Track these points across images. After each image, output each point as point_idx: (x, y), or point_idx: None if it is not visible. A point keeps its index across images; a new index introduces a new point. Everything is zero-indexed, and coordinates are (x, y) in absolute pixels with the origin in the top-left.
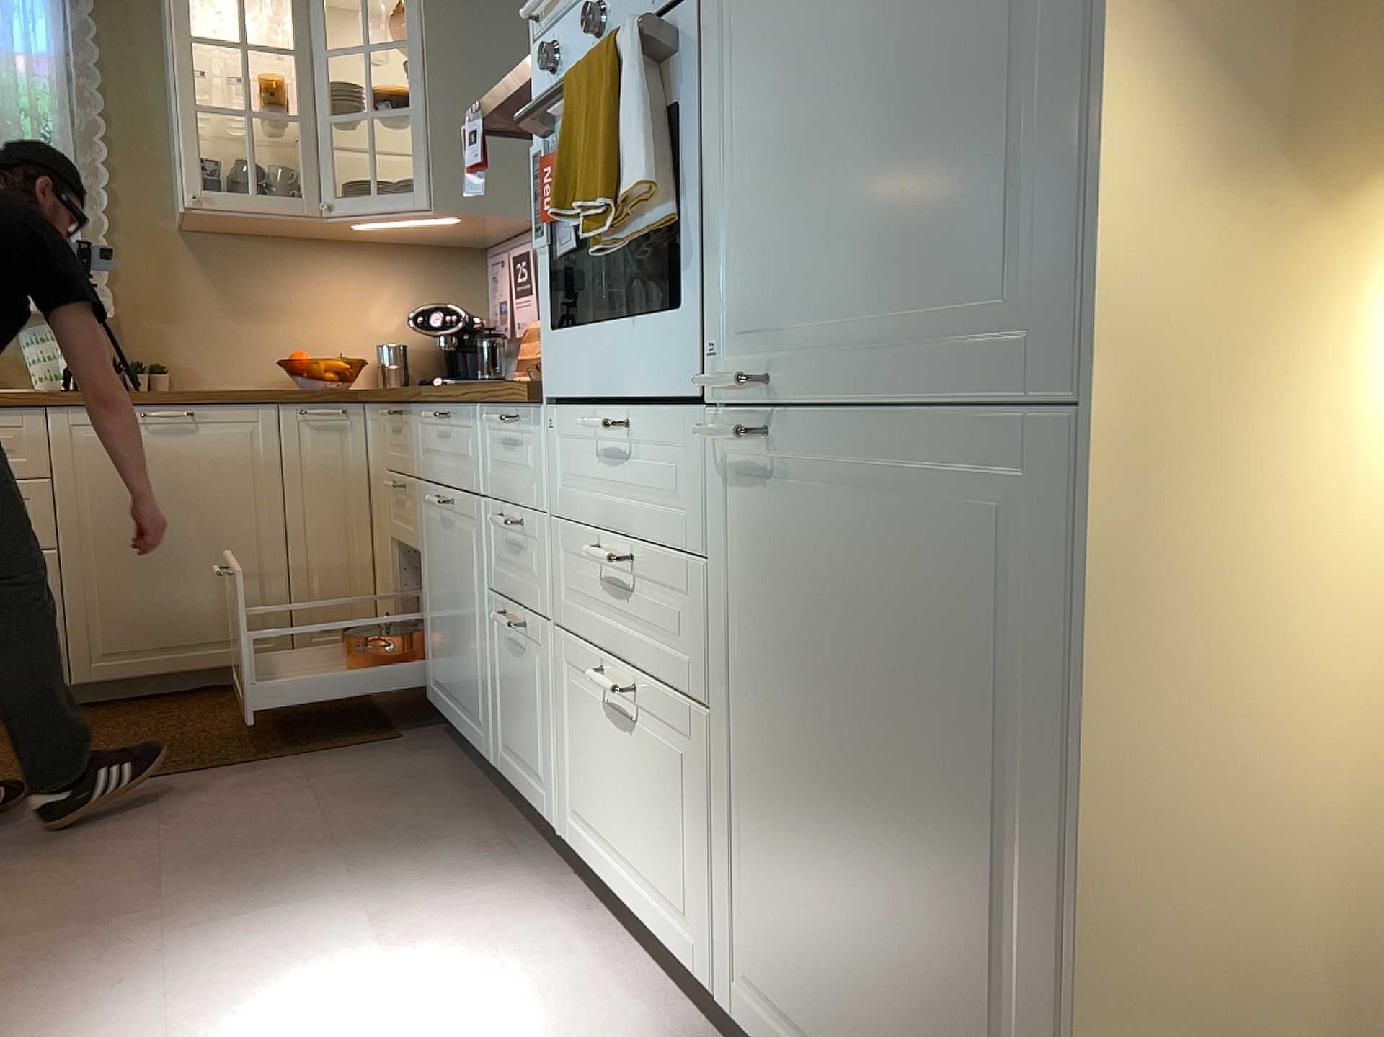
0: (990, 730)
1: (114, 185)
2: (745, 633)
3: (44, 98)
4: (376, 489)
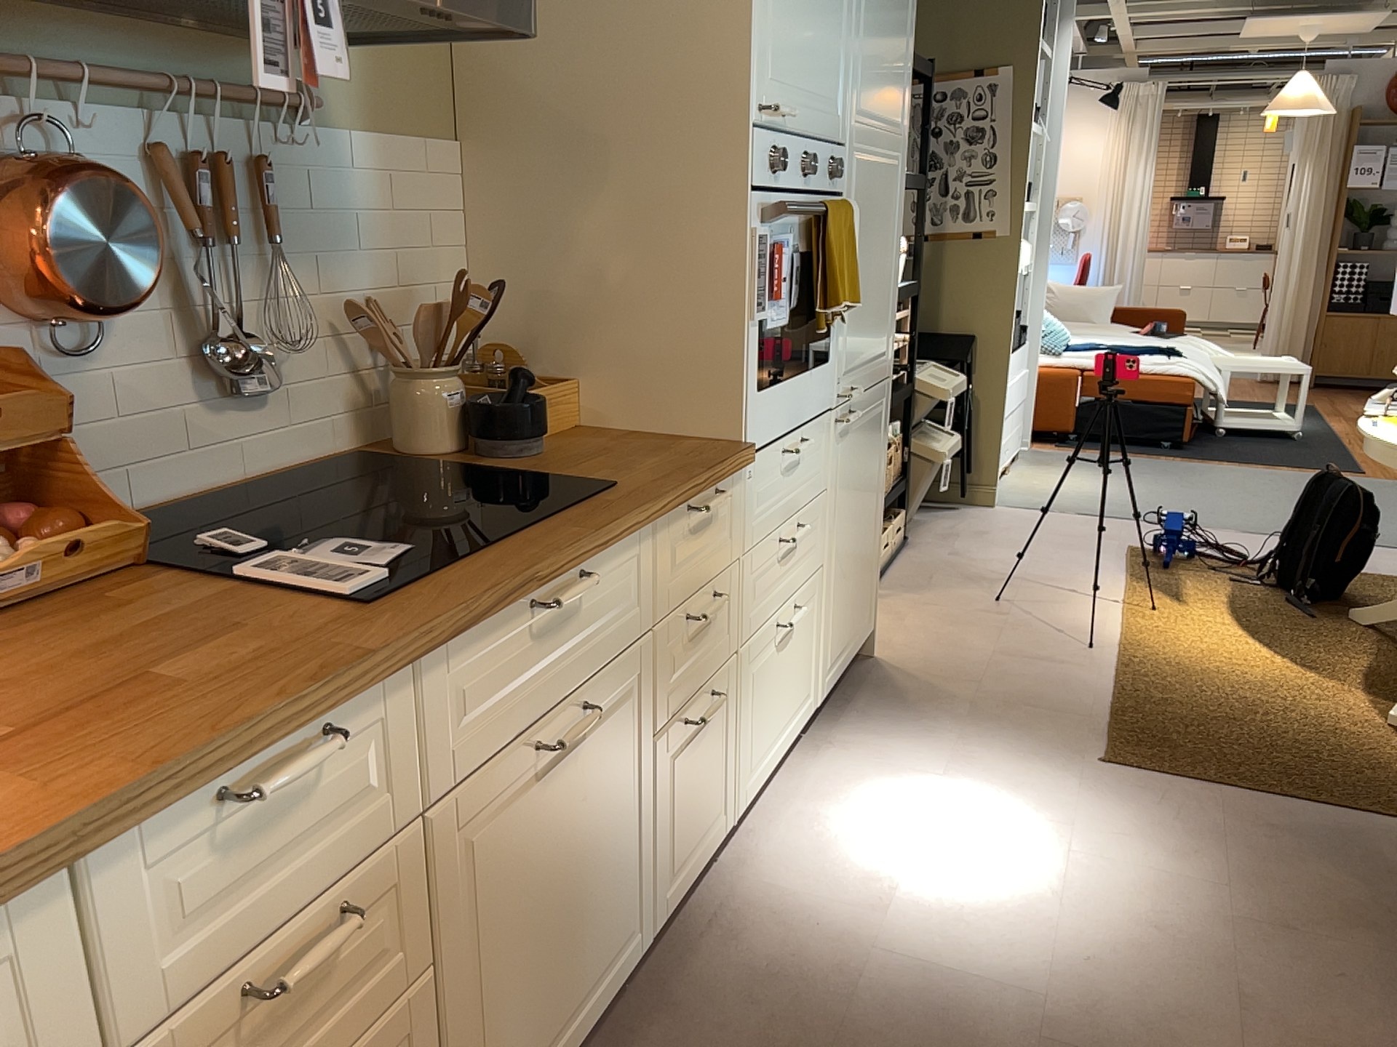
0: (877, 473)
1: None
2: (836, 508)
3: None
4: None
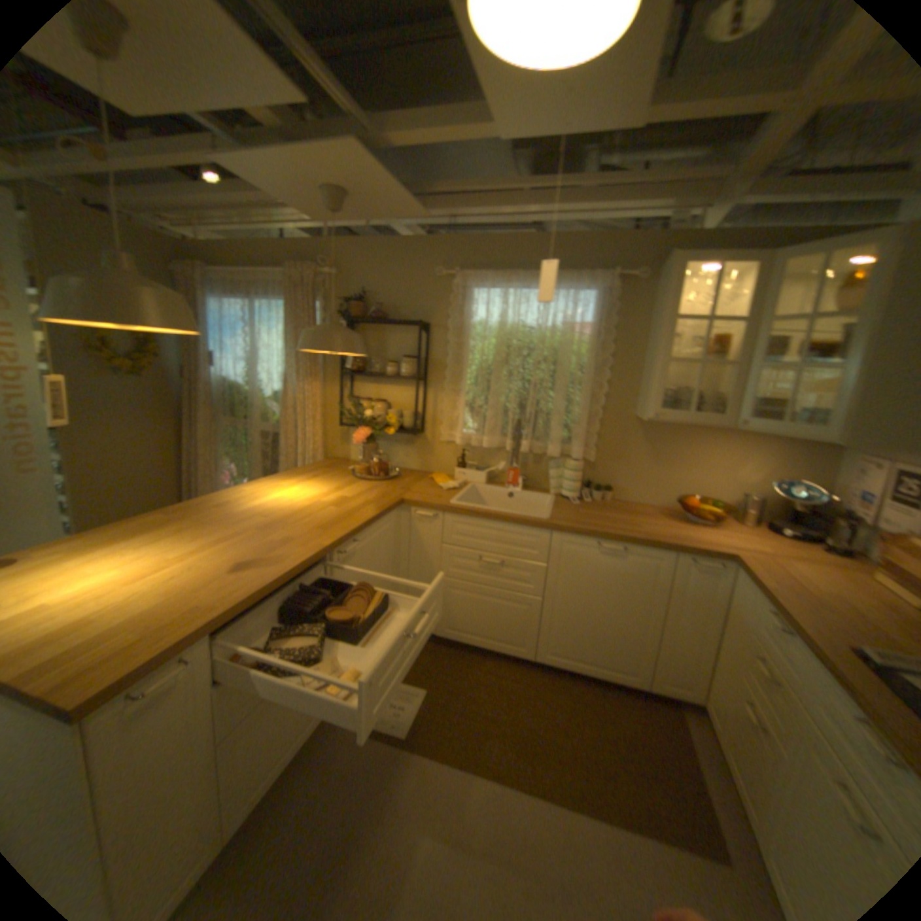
0: None
1: (607, 389)
2: None
3: (583, 346)
4: (737, 629)
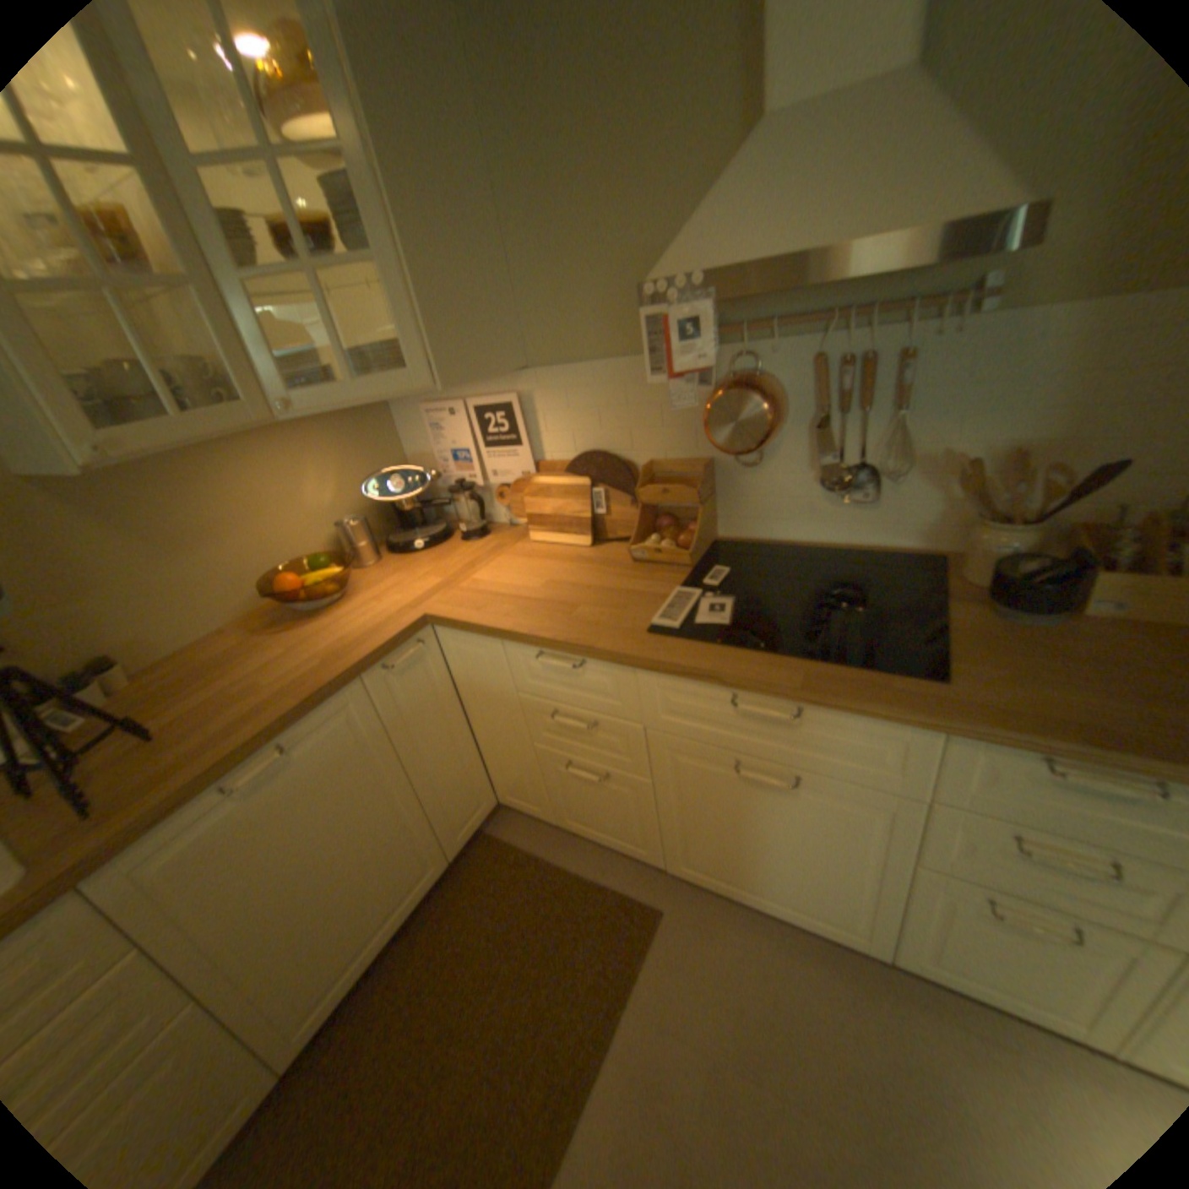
0: None
1: None
2: None
3: None
4: (486, 700)
